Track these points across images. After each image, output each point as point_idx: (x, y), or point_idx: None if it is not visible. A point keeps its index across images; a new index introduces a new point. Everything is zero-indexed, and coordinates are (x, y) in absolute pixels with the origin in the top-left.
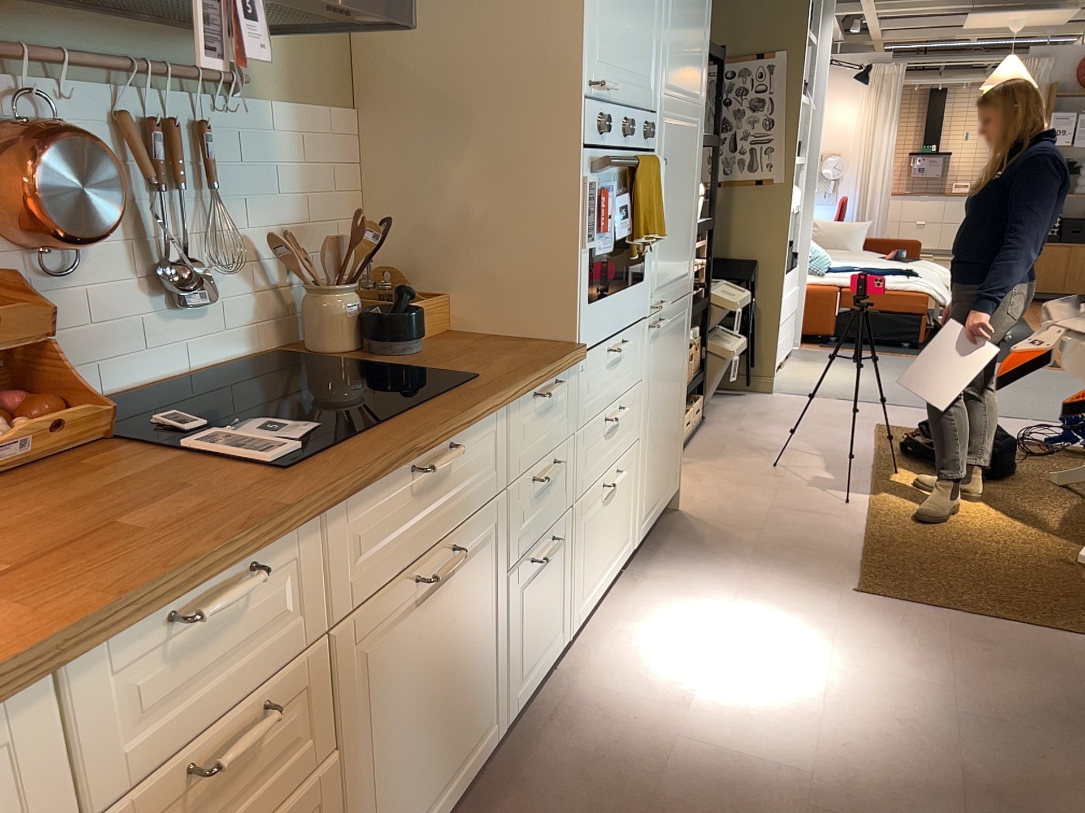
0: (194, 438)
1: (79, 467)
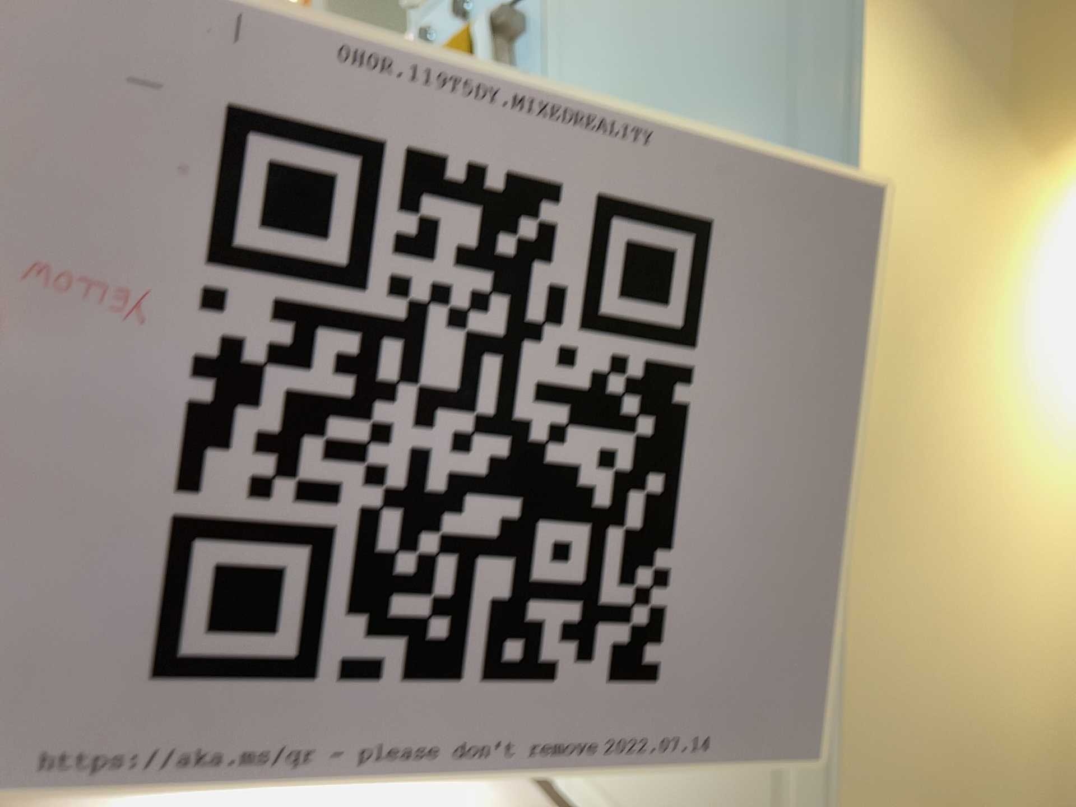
0: None
1: None
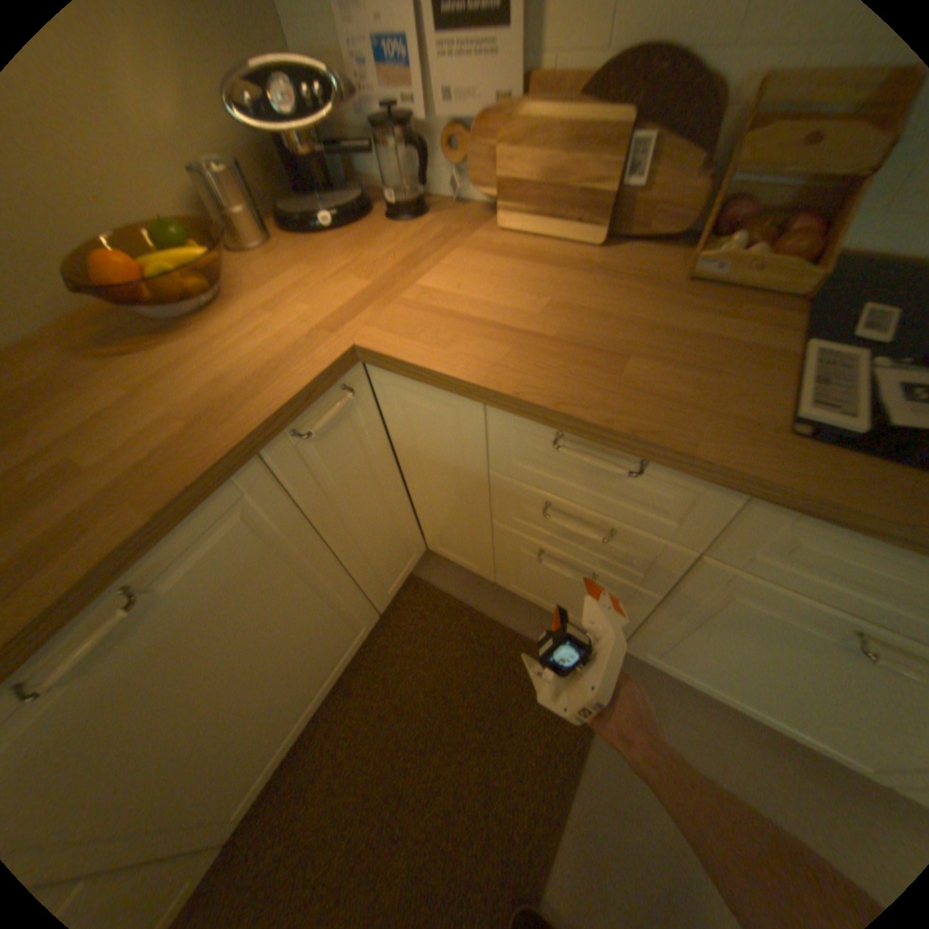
0: (836, 345)
1: (740, 307)
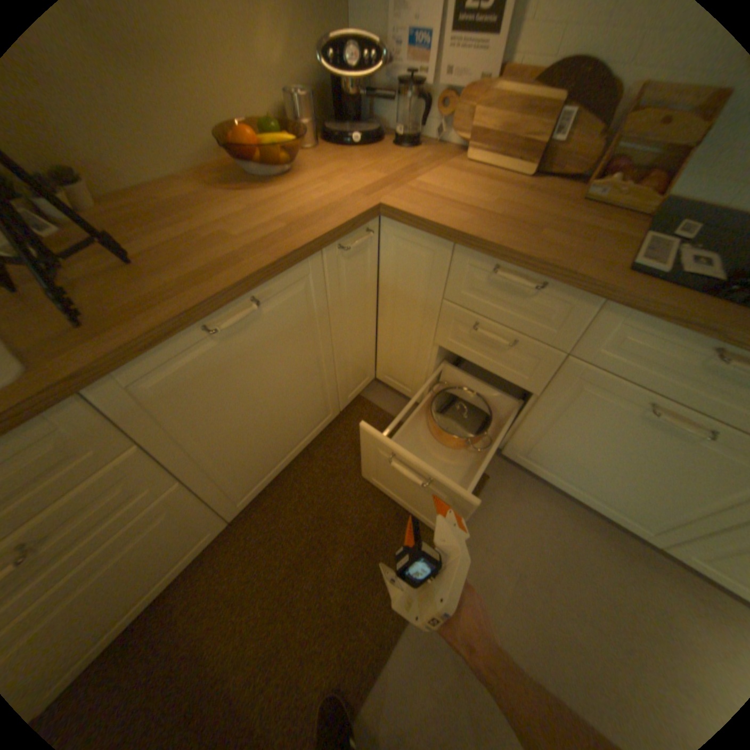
0: (661, 236)
1: (611, 216)
